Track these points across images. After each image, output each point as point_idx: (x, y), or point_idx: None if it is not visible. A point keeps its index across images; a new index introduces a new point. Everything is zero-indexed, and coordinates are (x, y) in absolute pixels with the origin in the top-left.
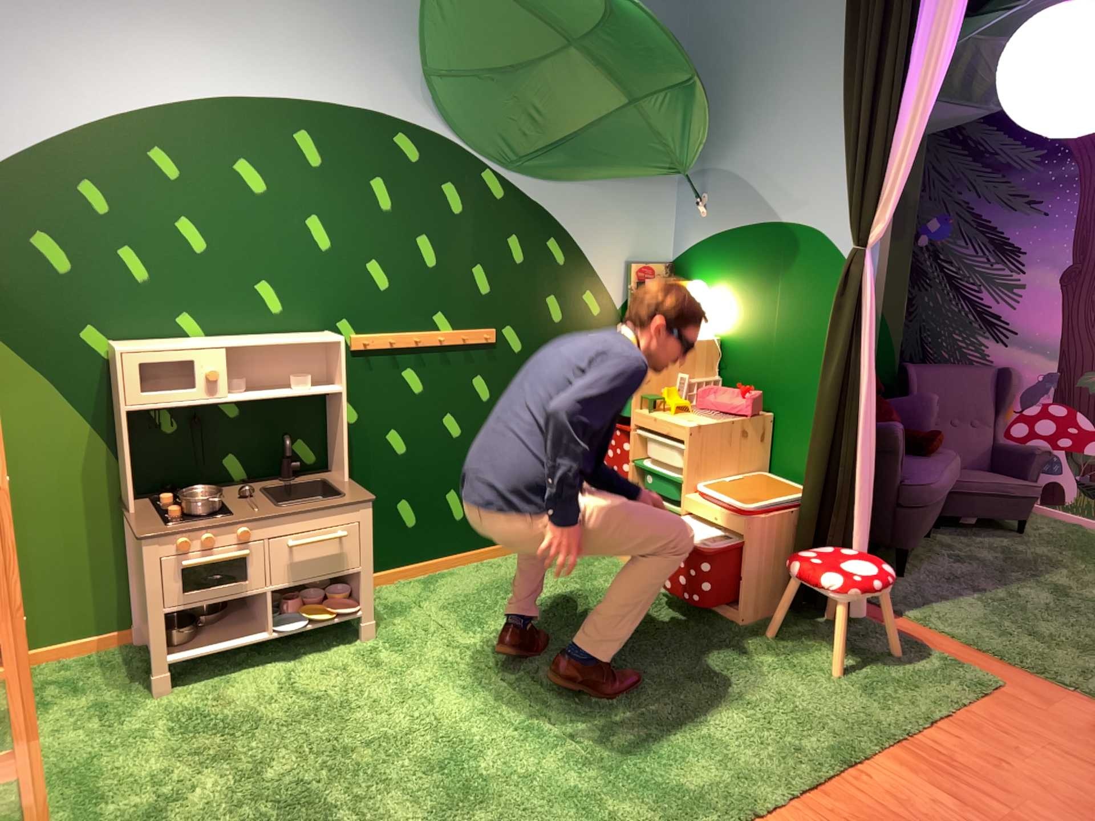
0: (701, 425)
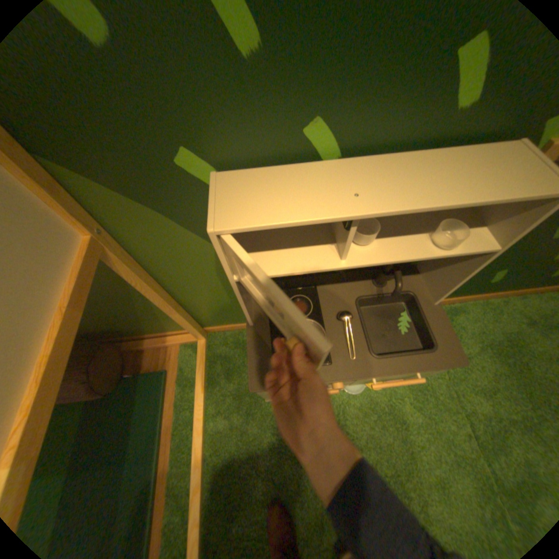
0: None
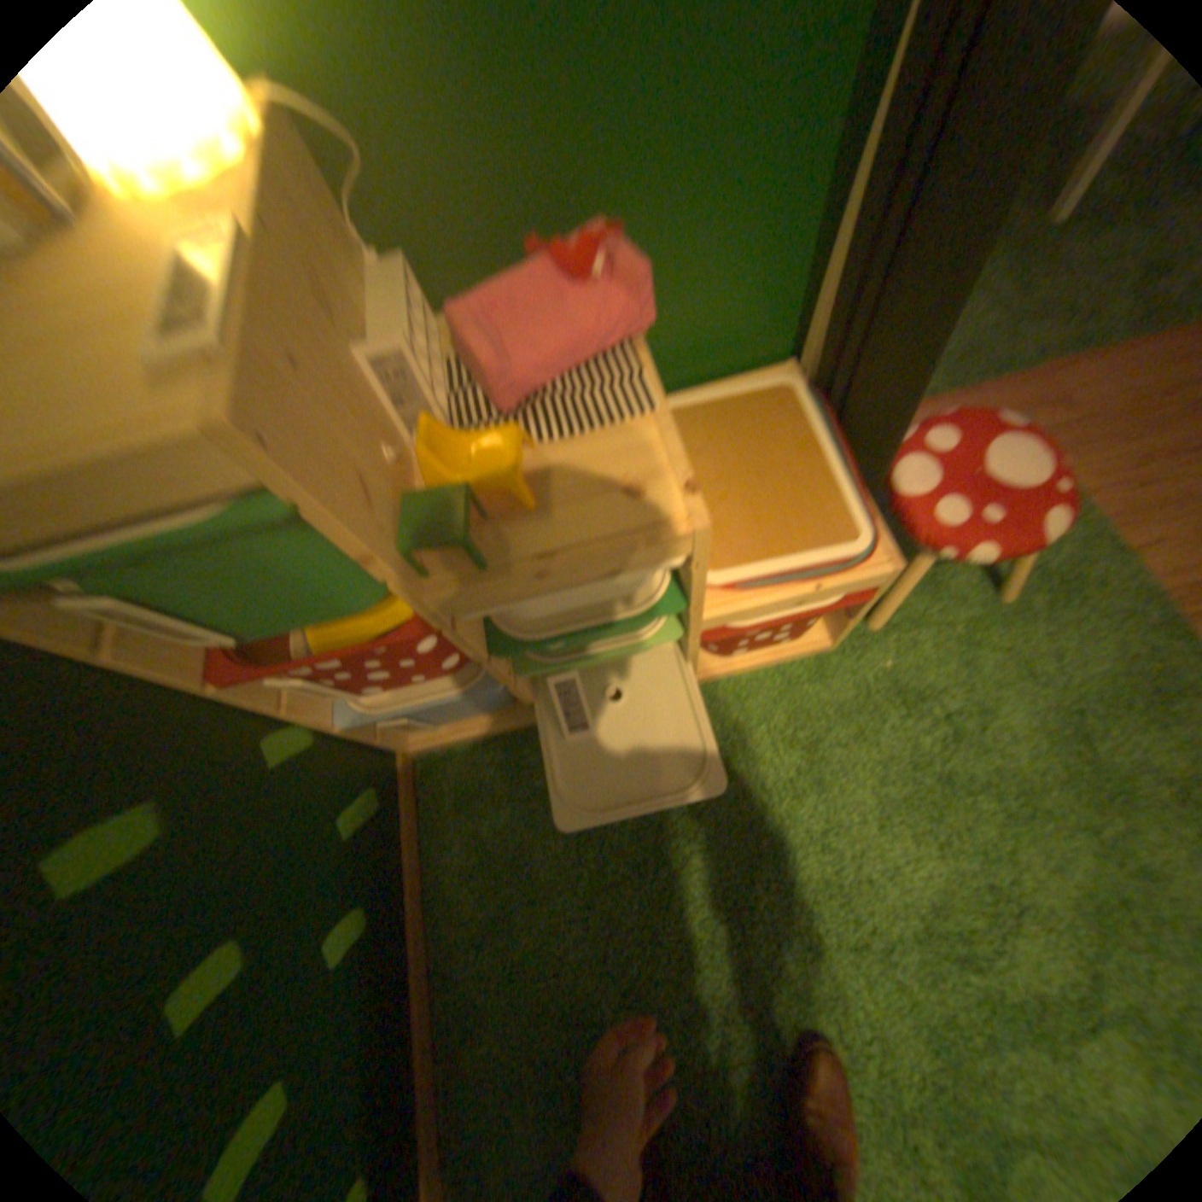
0: (689, 480)
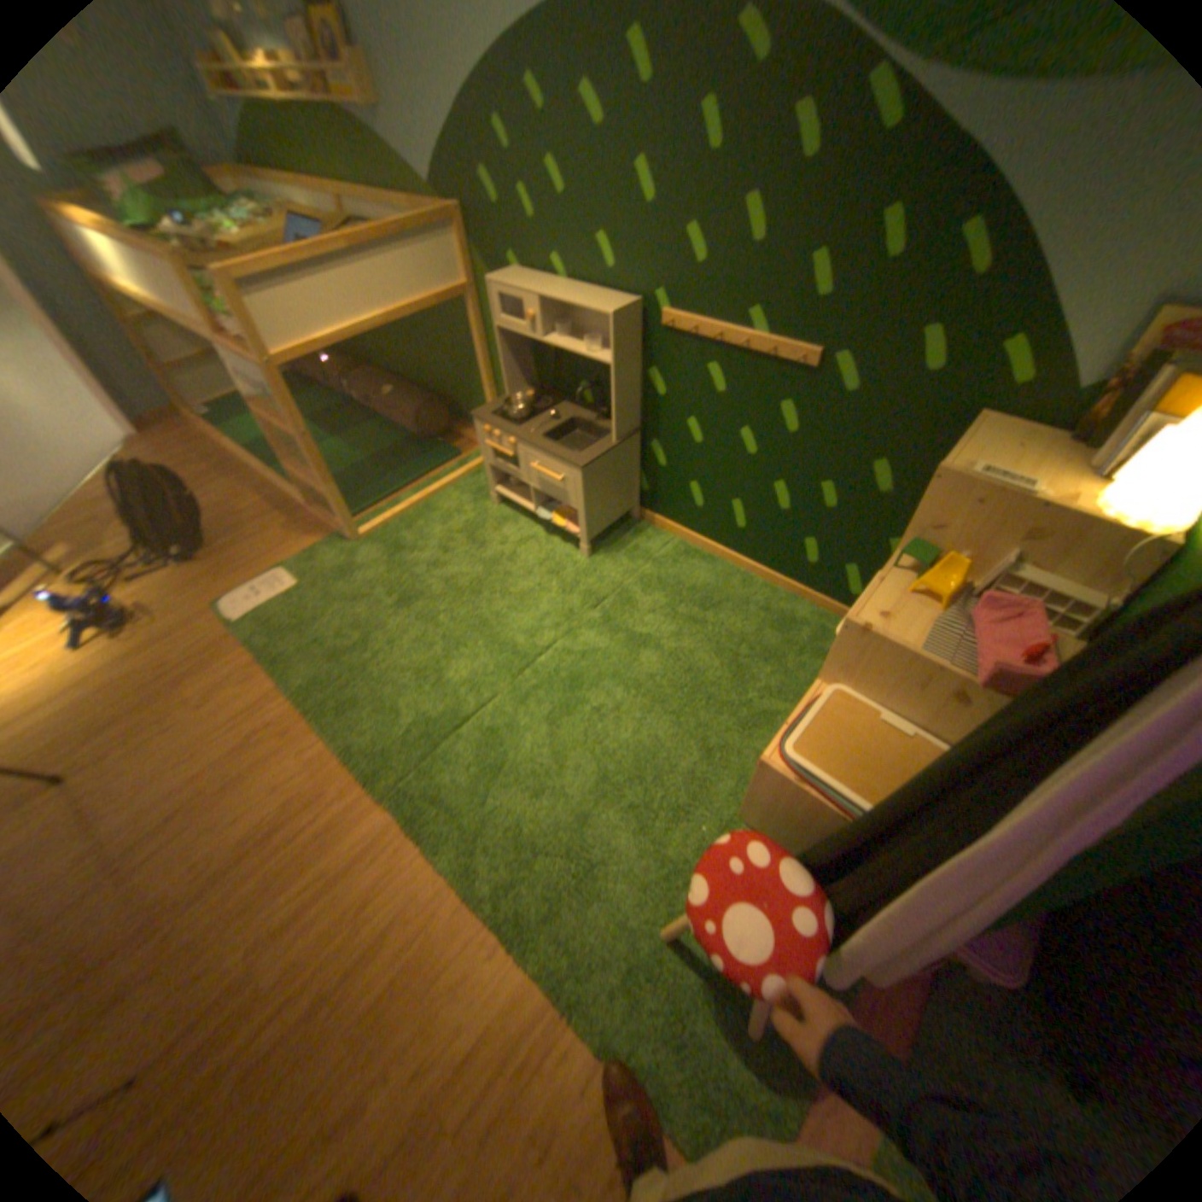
0: (870, 631)
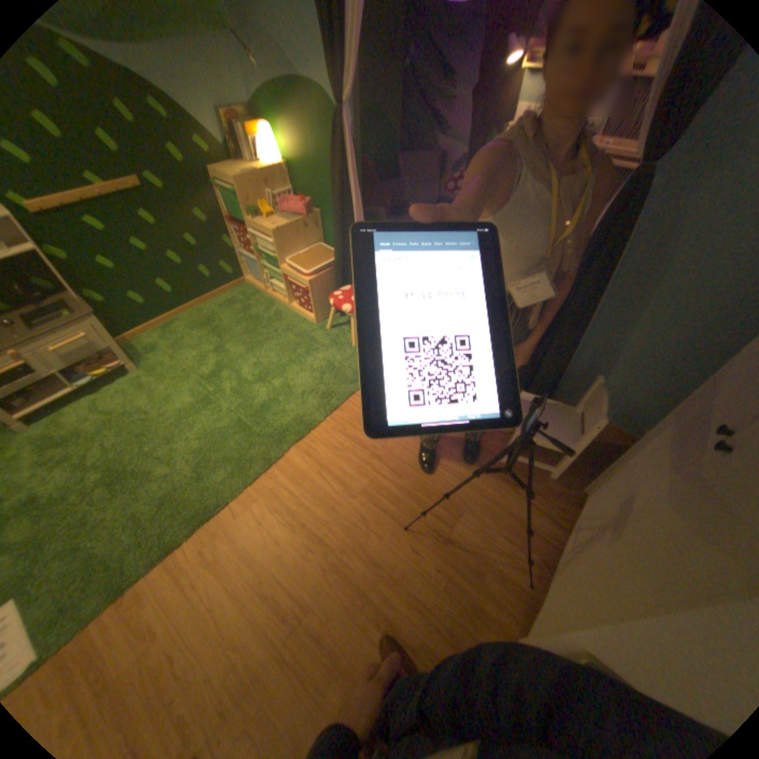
0: (277, 229)
